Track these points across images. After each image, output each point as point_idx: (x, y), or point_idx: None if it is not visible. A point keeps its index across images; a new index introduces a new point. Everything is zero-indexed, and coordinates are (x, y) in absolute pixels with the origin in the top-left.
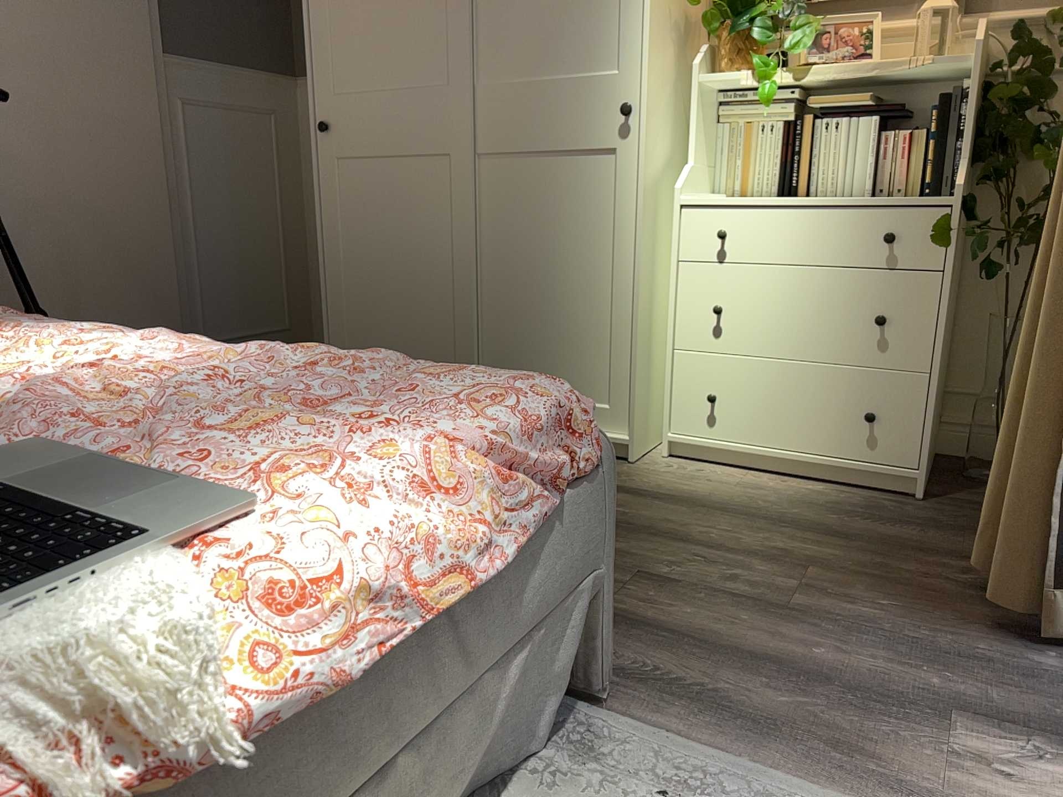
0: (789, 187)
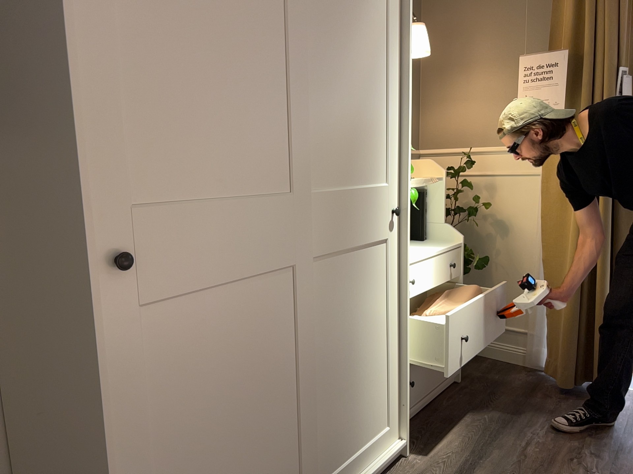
0: None
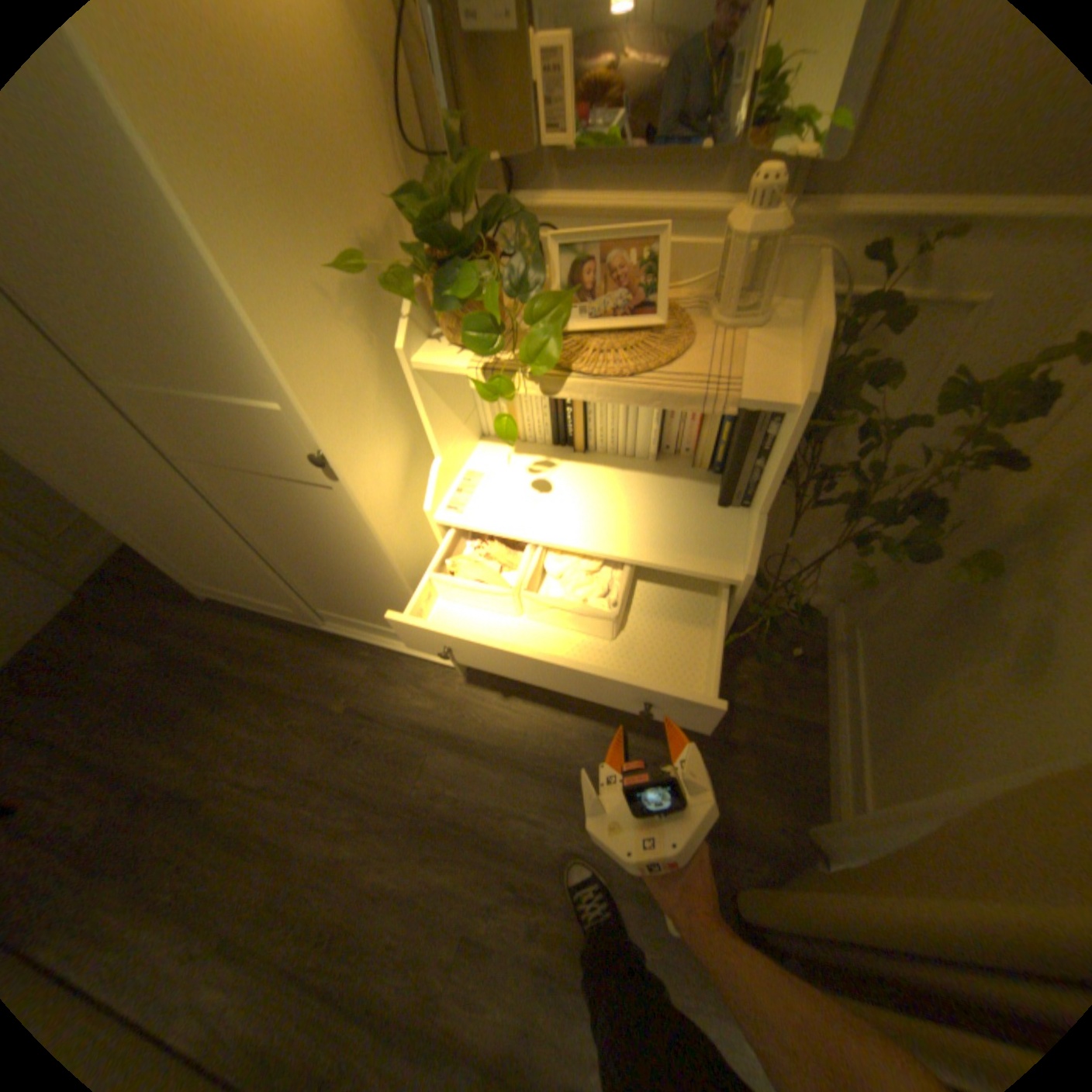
0: (565, 438)
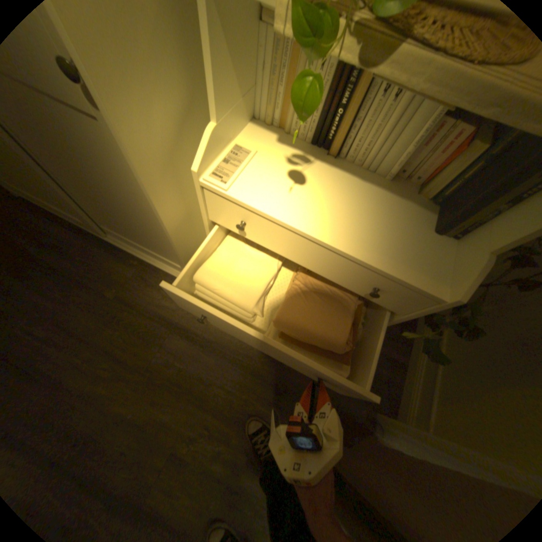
0: (324, 139)
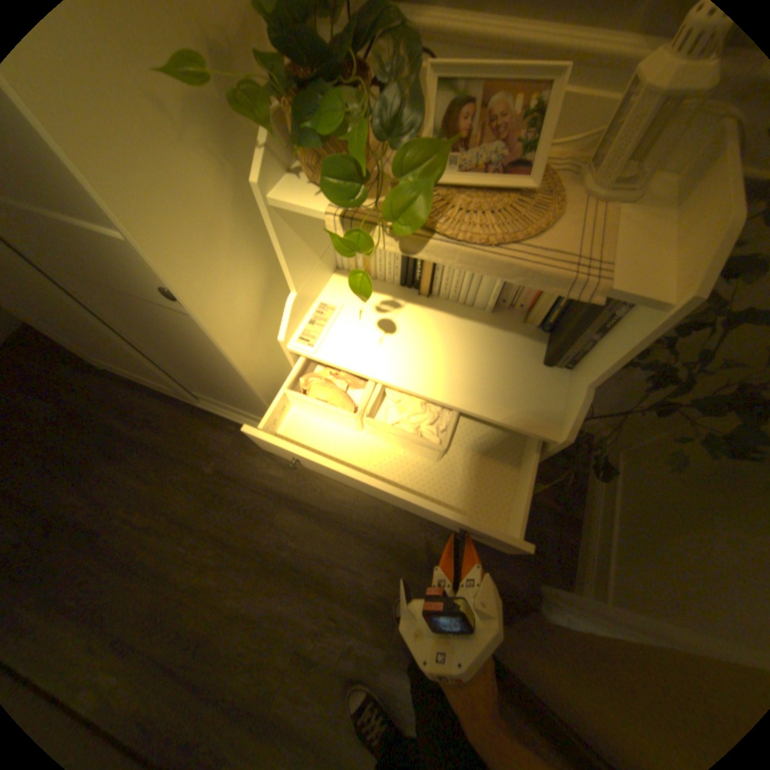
0: (412, 281)
